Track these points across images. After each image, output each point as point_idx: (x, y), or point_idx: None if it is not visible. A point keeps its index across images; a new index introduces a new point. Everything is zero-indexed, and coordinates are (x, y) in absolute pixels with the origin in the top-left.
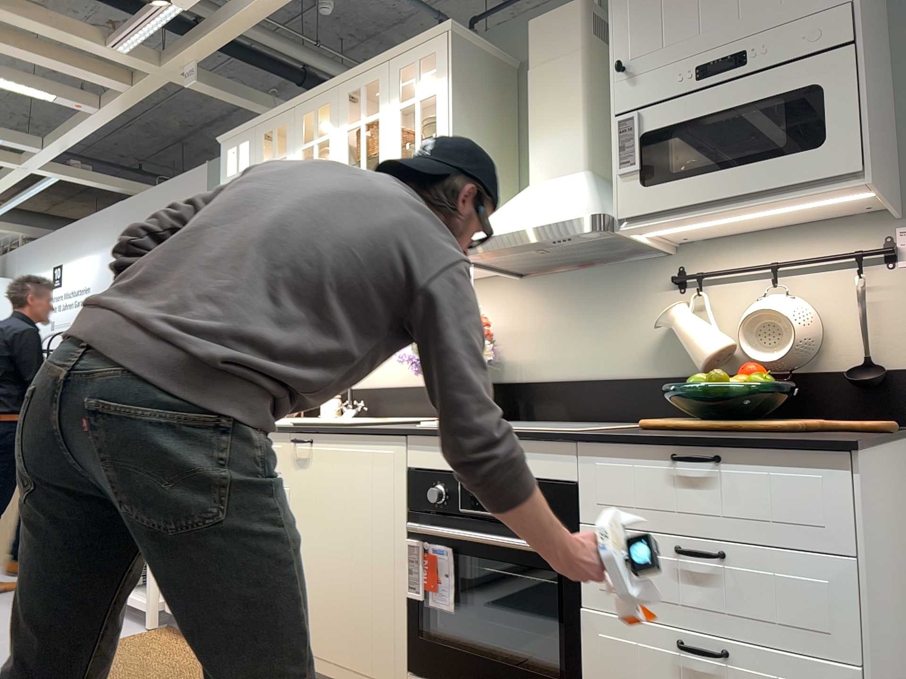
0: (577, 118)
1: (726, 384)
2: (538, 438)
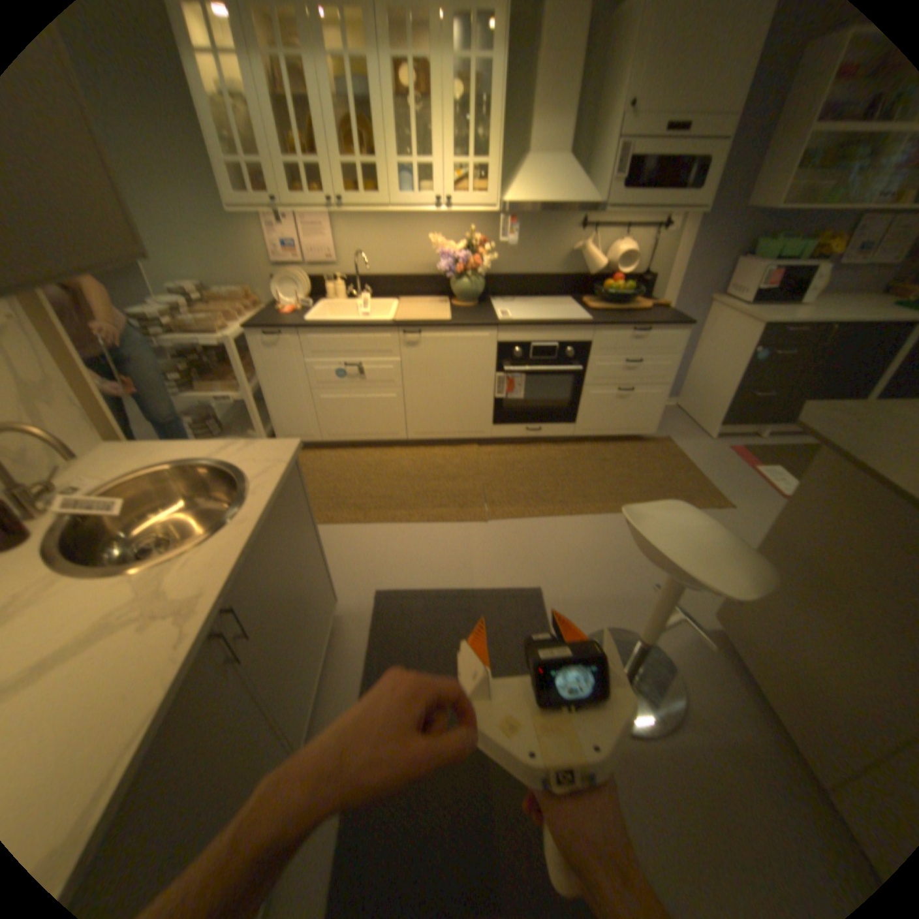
0: (572, 109)
1: (619, 287)
2: (579, 325)
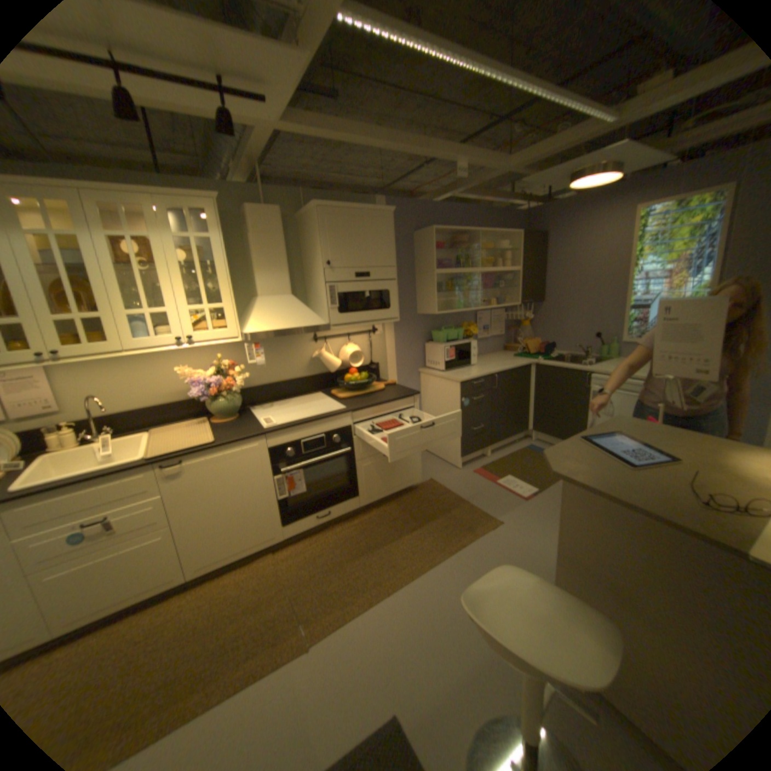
0: (285, 268)
1: (356, 378)
2: (338, 415)
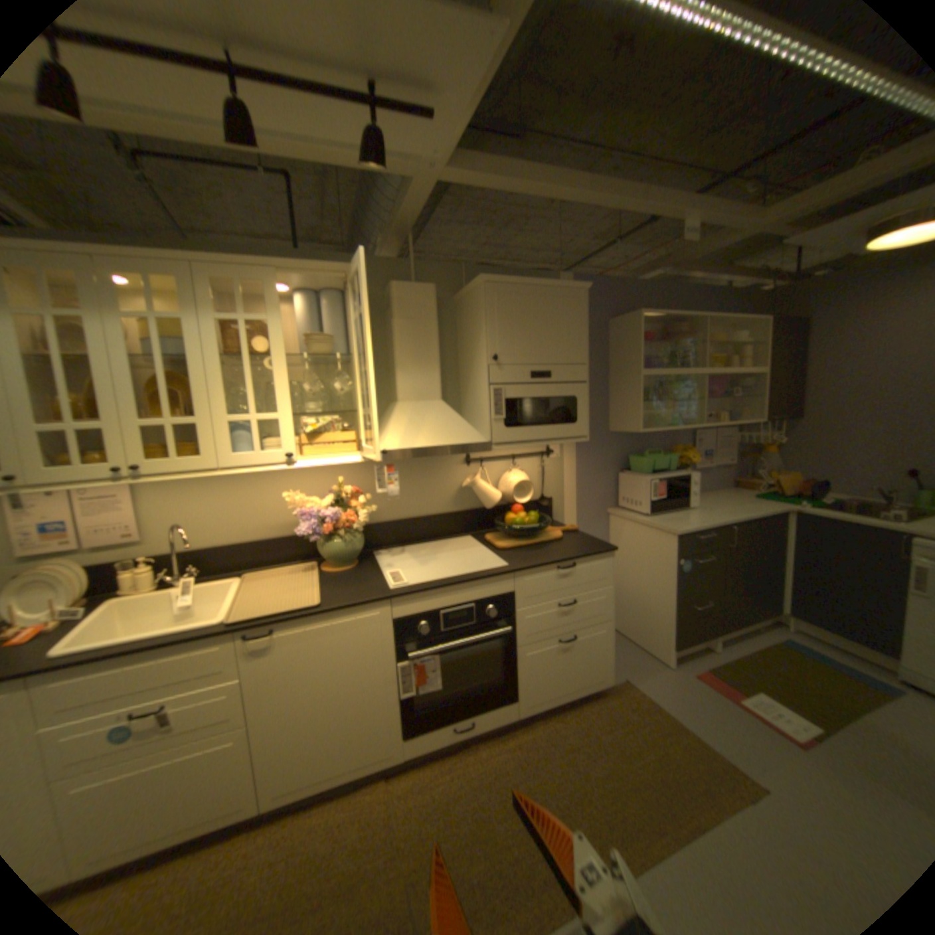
0: (435, 364)
1: (522, 519)
2: (495, 576)
